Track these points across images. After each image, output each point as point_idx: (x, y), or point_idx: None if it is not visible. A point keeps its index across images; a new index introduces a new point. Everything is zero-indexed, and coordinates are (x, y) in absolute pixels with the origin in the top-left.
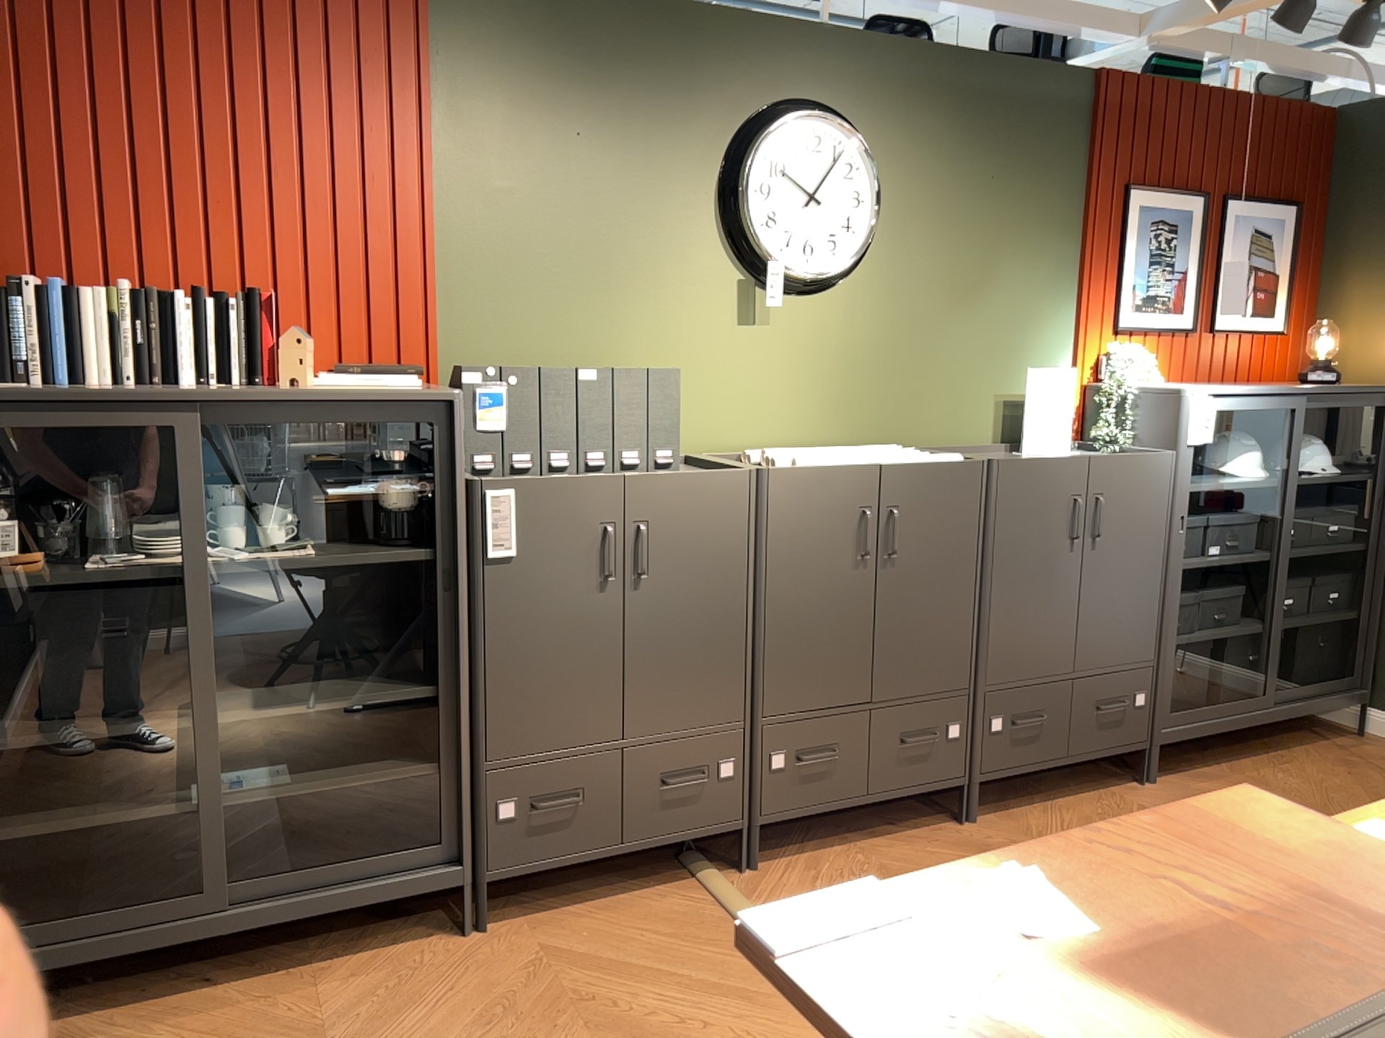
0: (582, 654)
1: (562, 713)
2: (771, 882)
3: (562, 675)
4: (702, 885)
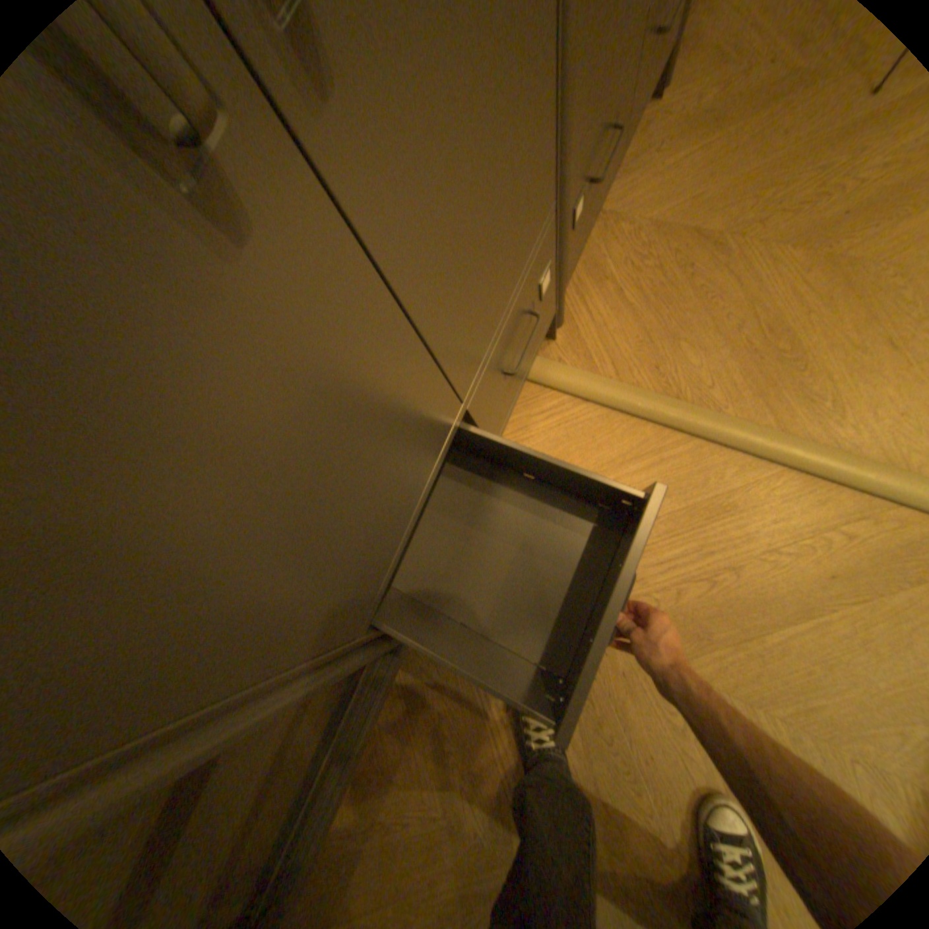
0: (348, 418)
1: (389, 496)
2: (586, 327)
3: (349, 483)
4: (542, 385)
